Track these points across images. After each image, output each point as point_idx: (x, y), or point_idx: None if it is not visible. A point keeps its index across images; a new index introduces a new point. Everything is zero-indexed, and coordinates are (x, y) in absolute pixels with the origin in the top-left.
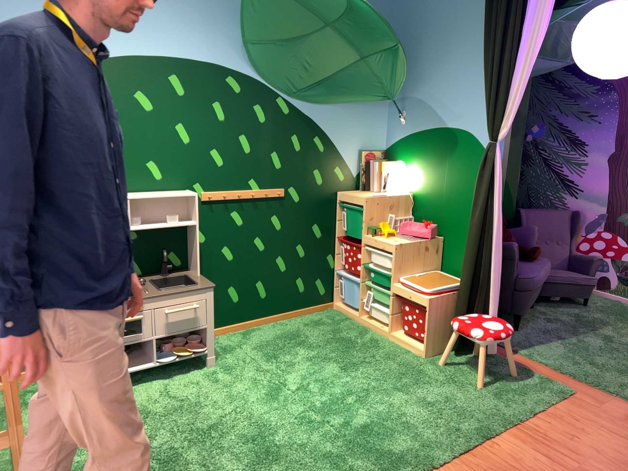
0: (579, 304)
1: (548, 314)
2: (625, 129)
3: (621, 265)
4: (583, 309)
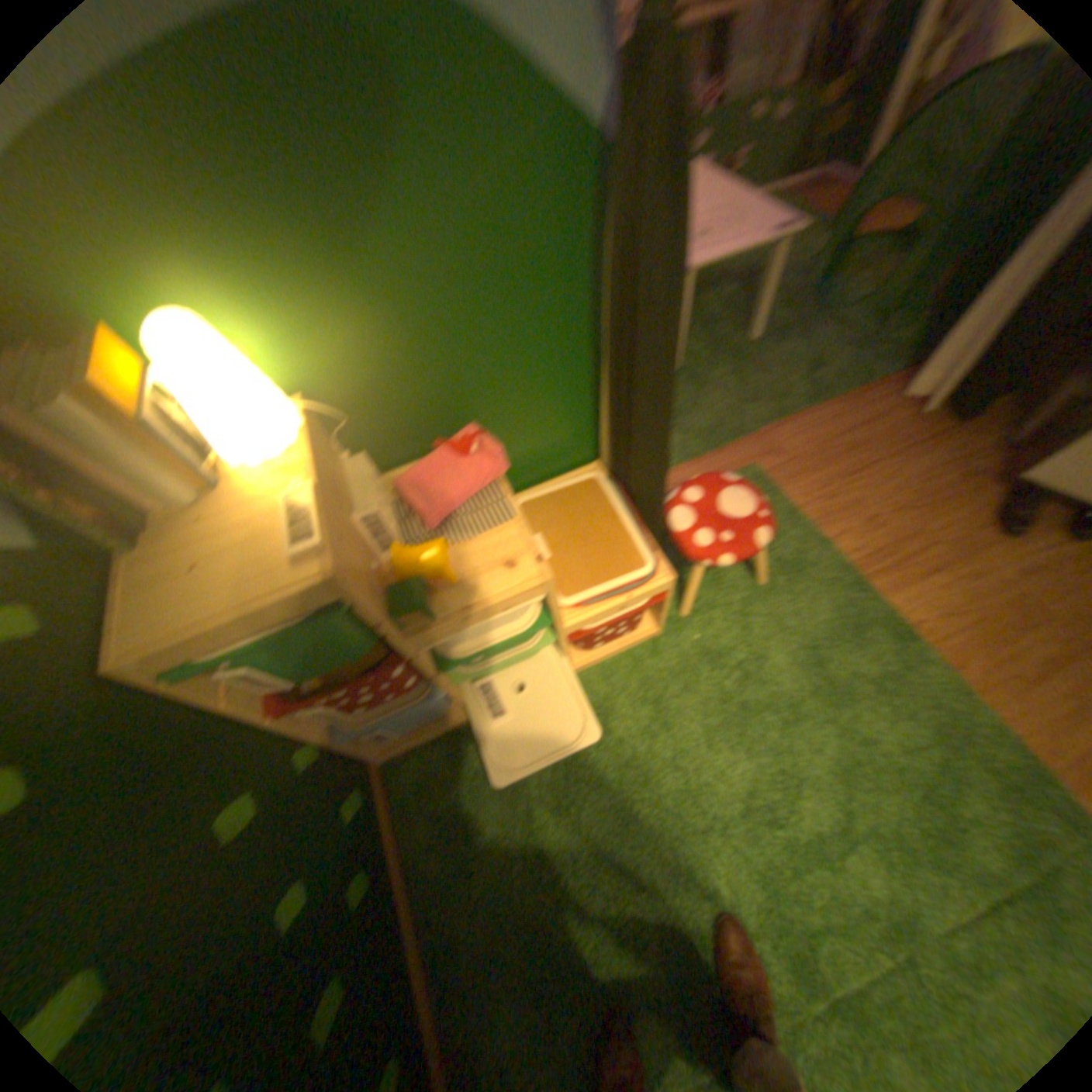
0: None
1: None
2: None
3: None
4: None
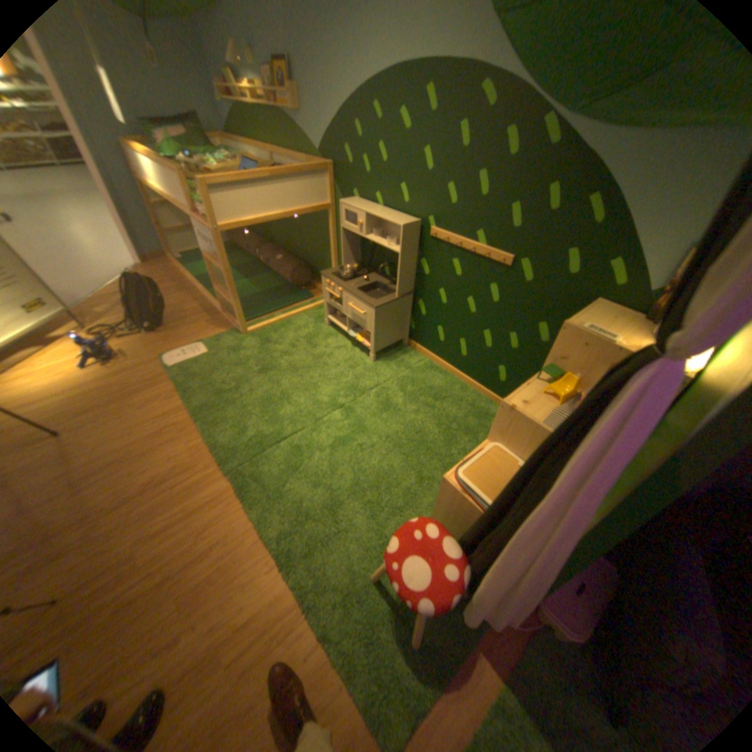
0: None
1: None
2: None
3: None
4: None
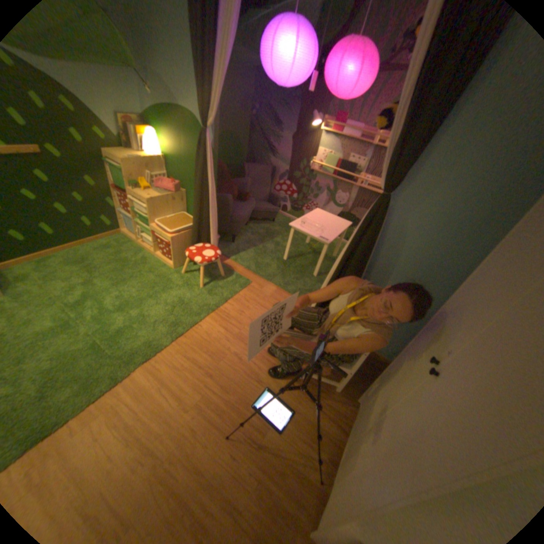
0: (271, 222)
1: (253, 230)
2: (303, 119)
3: (293, 201)
4: (272, 225)
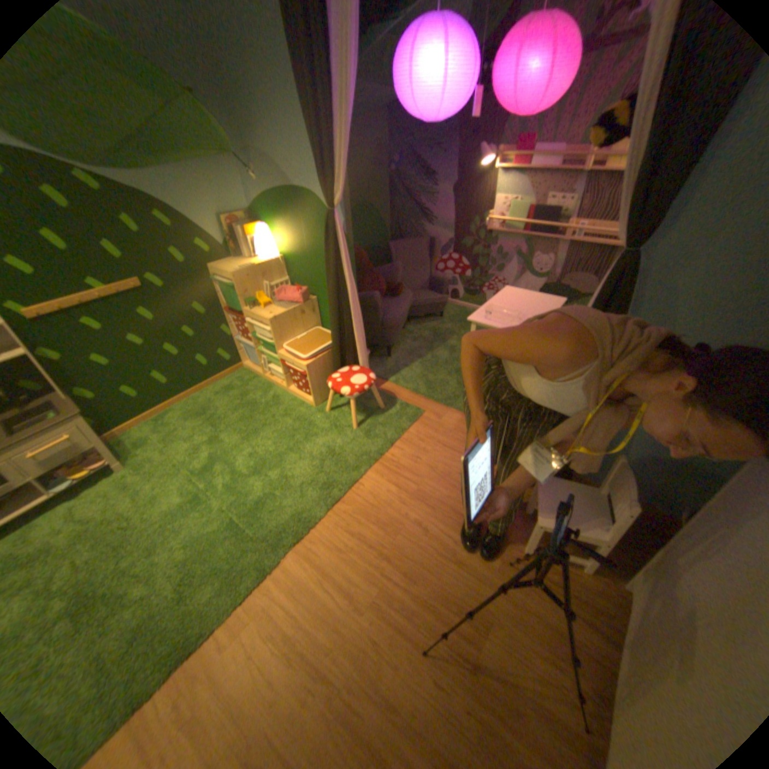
0: (438, 318)
1: (415, 334)
2: (466, 159)
3: (466, 281)
4: (439, 322)
